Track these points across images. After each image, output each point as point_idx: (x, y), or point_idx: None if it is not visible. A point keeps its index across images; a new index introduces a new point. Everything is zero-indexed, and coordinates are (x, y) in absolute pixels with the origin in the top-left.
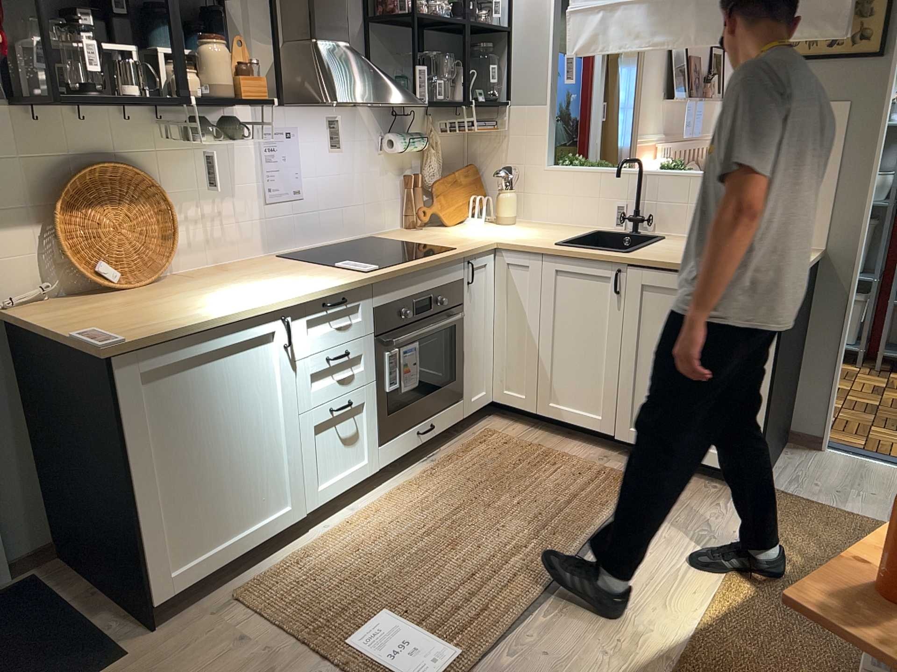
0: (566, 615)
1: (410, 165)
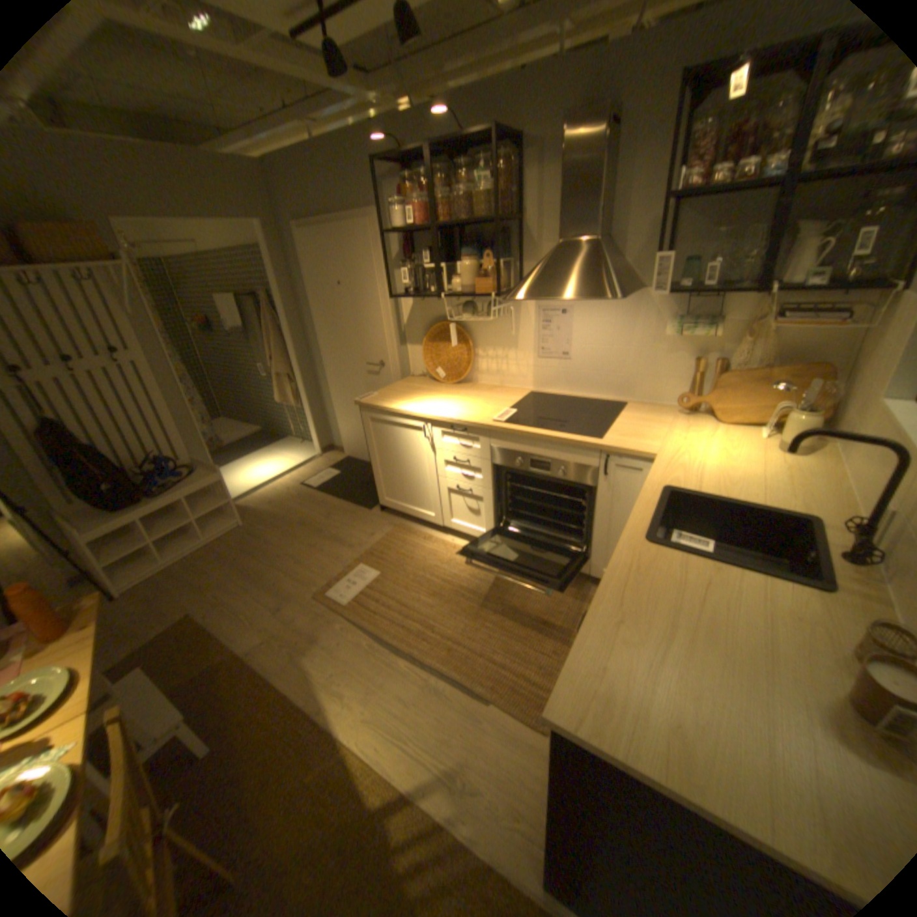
0: (367, 656)
1: (718, 349)
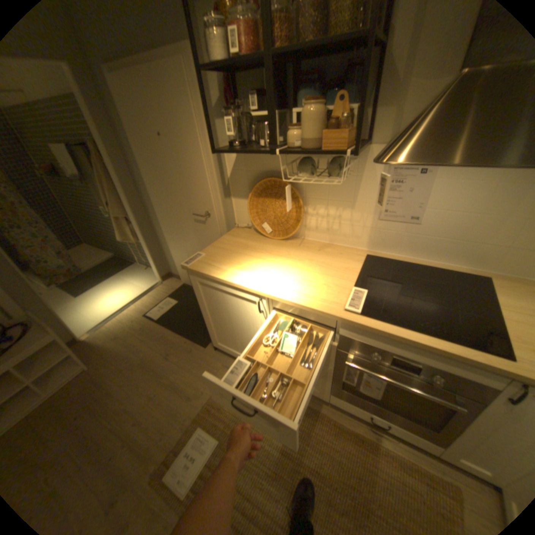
0: None
1: None
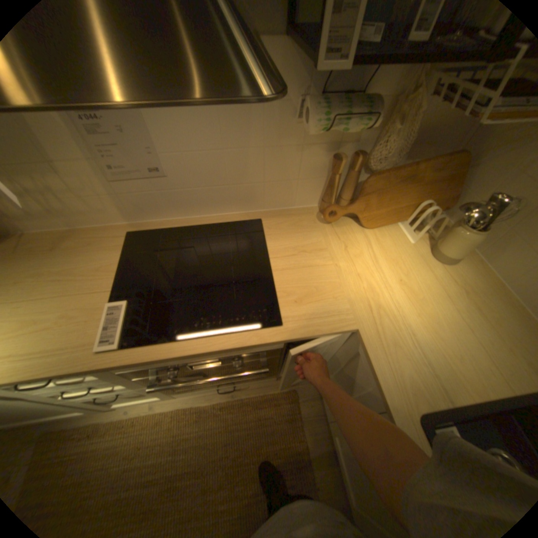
0: None
1: (355, 137)
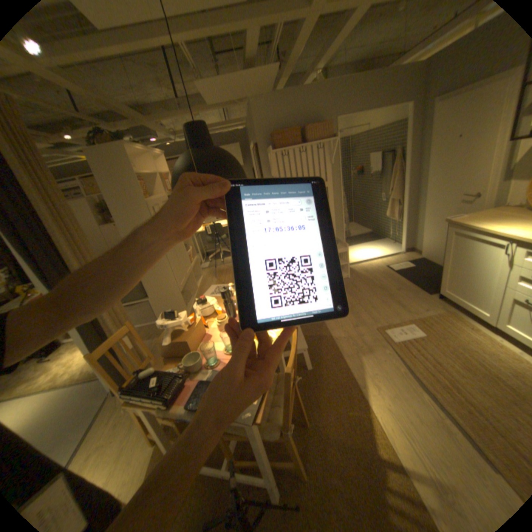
0: (403, 378)
1: None
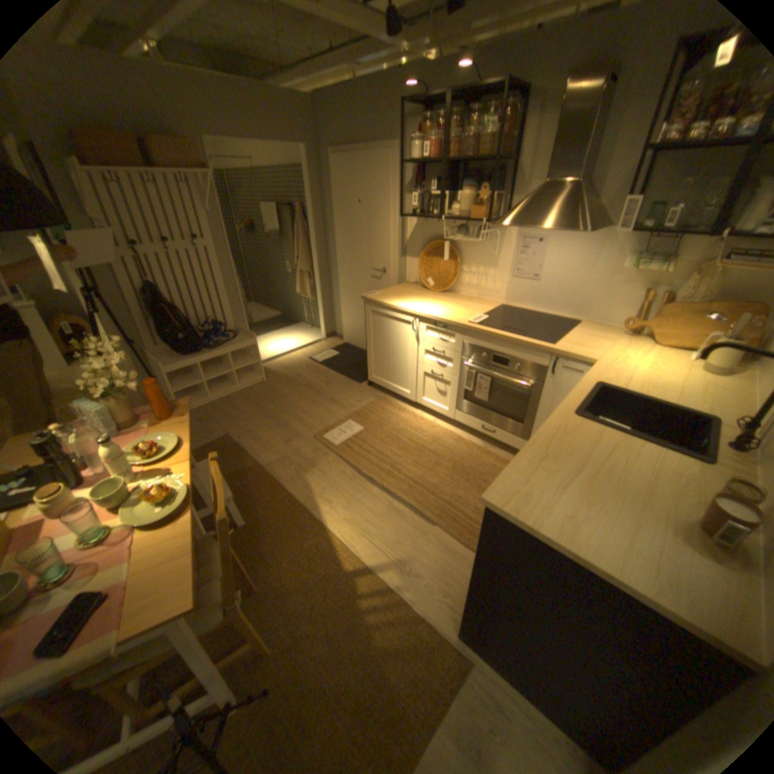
0: (350, 481)
1: (668, 283)
